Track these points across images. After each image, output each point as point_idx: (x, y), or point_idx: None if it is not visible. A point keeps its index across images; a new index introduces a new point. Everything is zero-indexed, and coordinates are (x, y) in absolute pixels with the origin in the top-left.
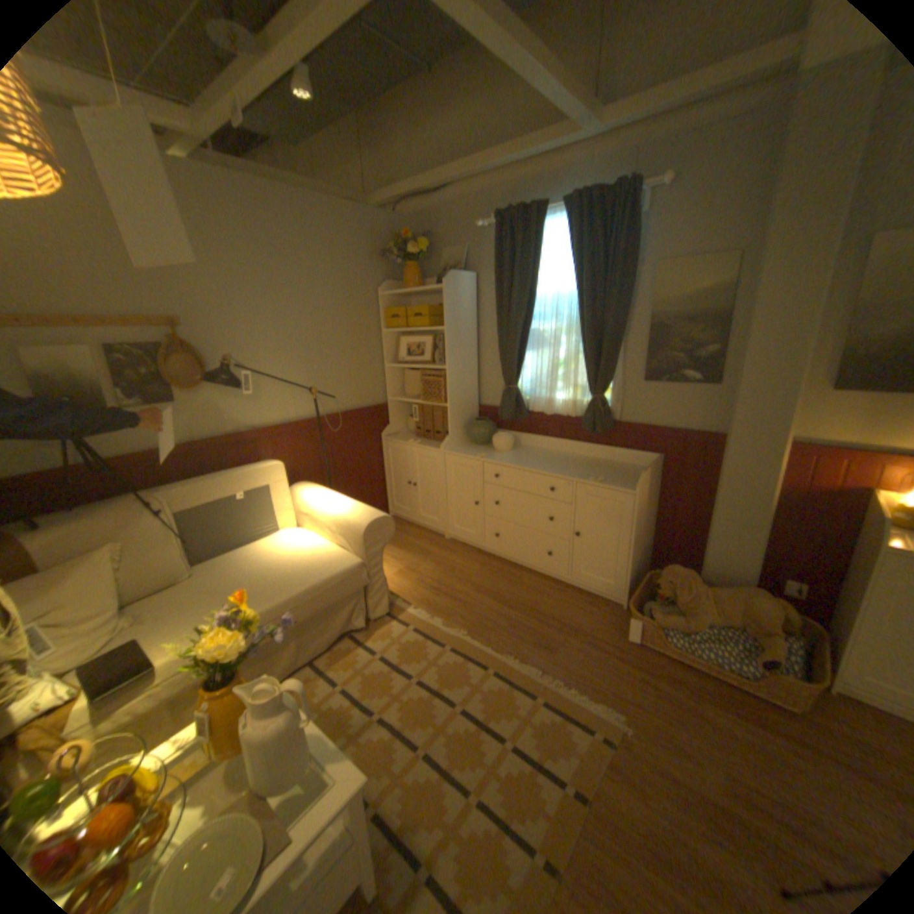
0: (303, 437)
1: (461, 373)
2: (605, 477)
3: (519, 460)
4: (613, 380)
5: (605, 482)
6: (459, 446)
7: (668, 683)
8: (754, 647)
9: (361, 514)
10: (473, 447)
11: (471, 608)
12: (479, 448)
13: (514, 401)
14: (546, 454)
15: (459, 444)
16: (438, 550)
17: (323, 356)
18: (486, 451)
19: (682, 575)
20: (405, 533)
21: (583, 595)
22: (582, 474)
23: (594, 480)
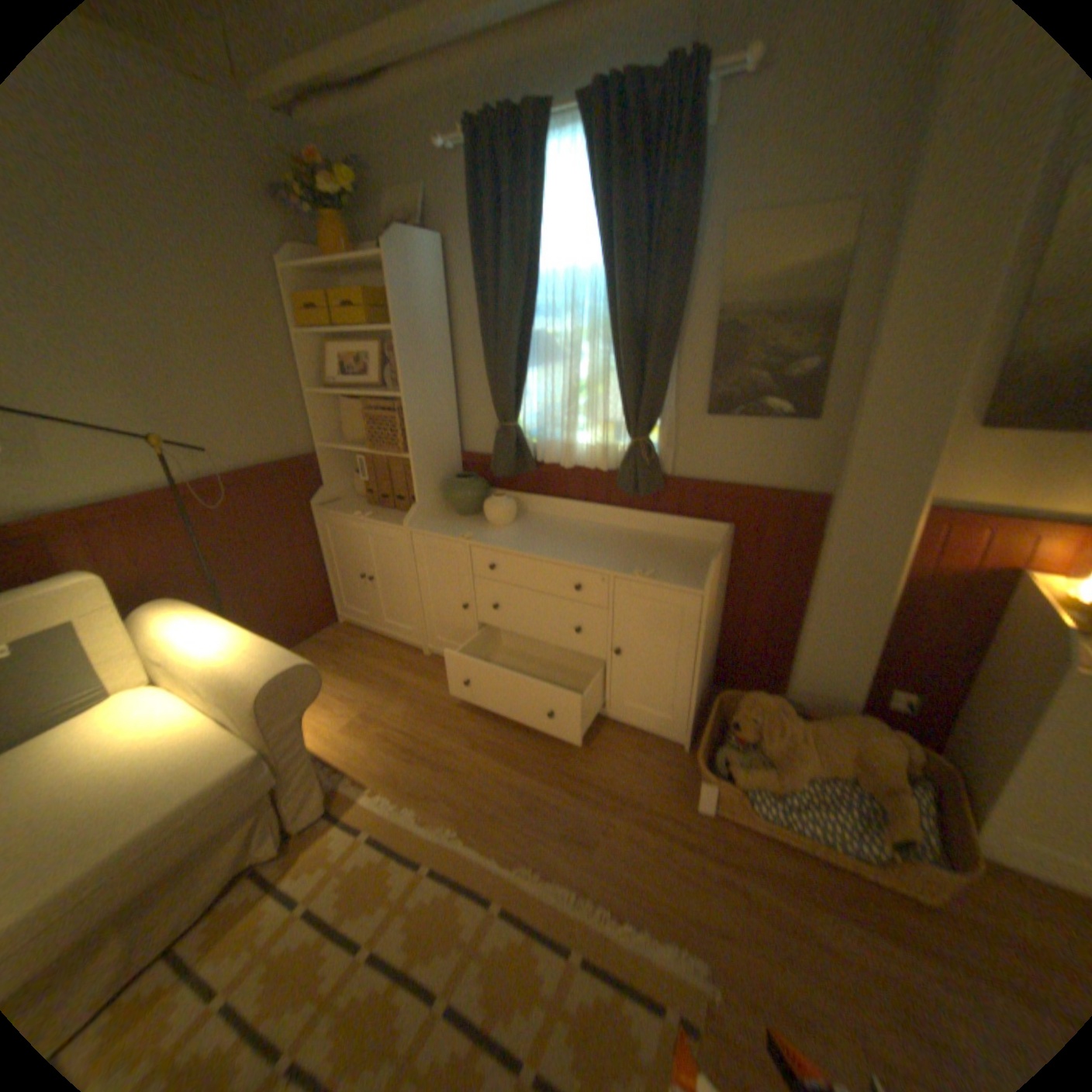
0: (153, 520)
1: (428, 402)
2: (655, 566)
3: (526, 539)
4: (662, 413)
5: (656, 574)
6: (434, 518)
7: (759, 879)
8: (873, 810)
9: (251, 665)
10: (456, 518)
11: (463, 780)
12: (464, 519)
13: (514, 446)
14: (566, 527)
15: (434, 514)
16: (412, 676)
17: (174, 375)
18: (476, 525)
19: (770, 707)
20: (362, 650)
21: (627, 732)
22: (621, 561)
23: (641, 573)
